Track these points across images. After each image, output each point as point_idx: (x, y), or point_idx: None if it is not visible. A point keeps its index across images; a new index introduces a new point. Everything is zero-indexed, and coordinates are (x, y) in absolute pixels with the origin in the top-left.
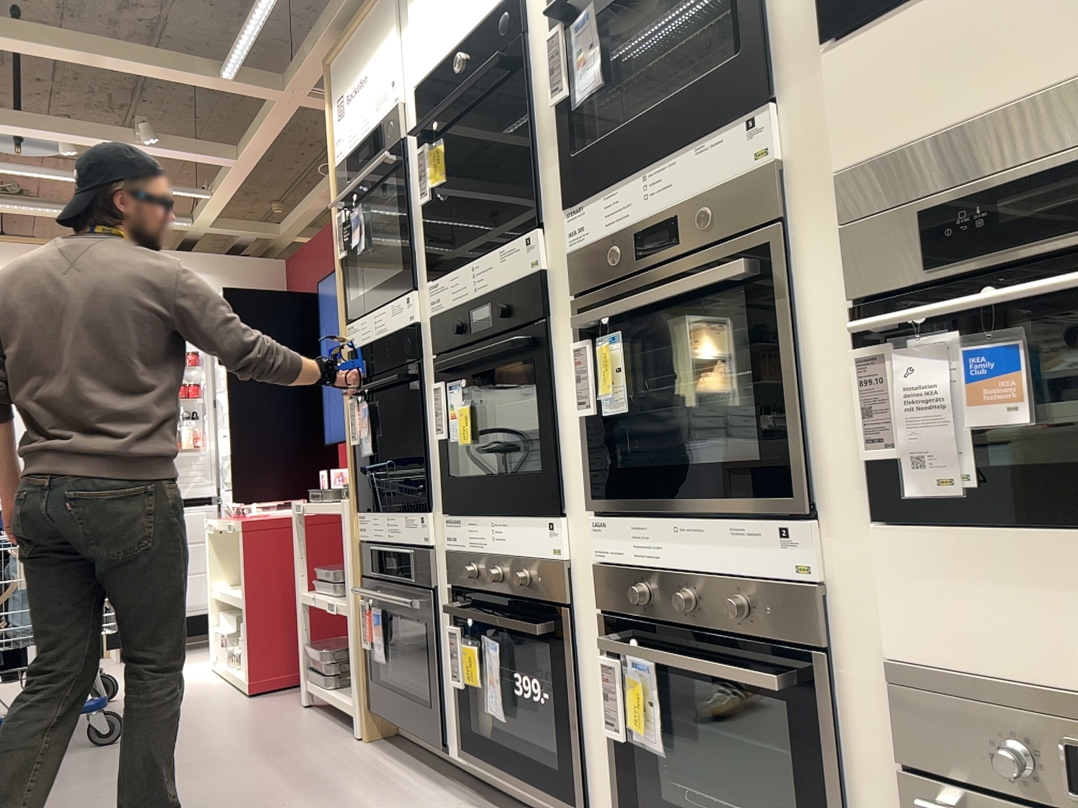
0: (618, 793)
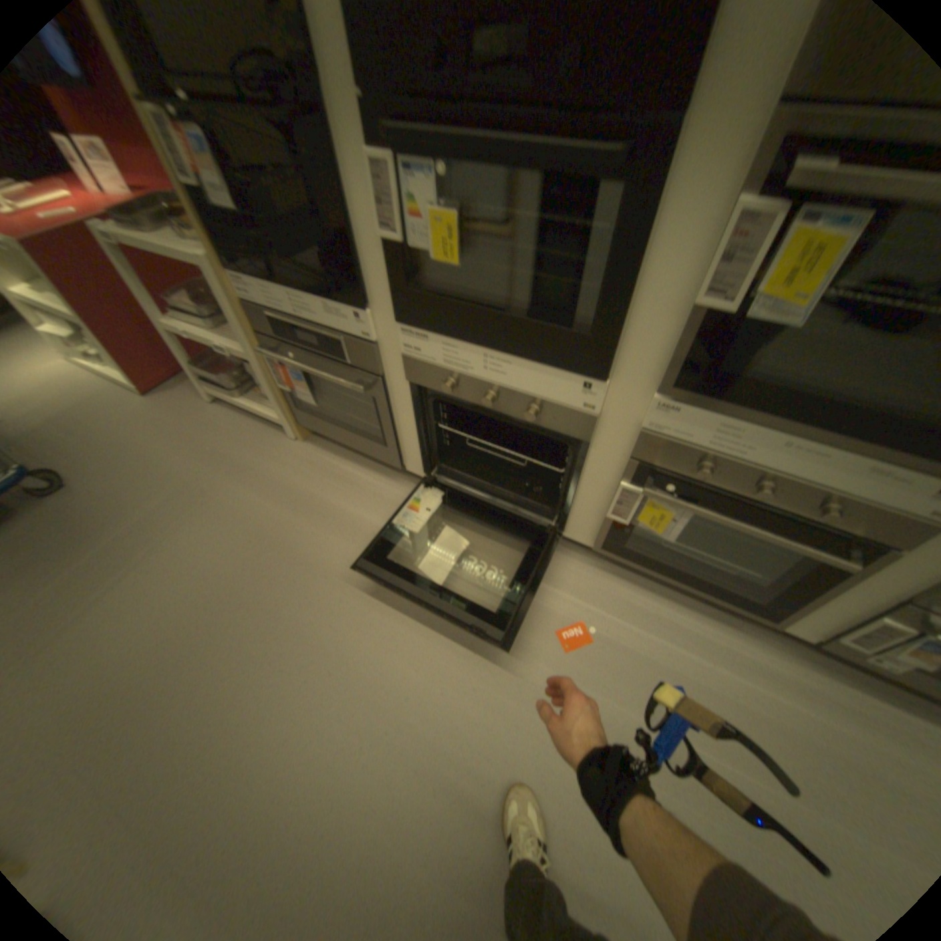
0: (598, 531)
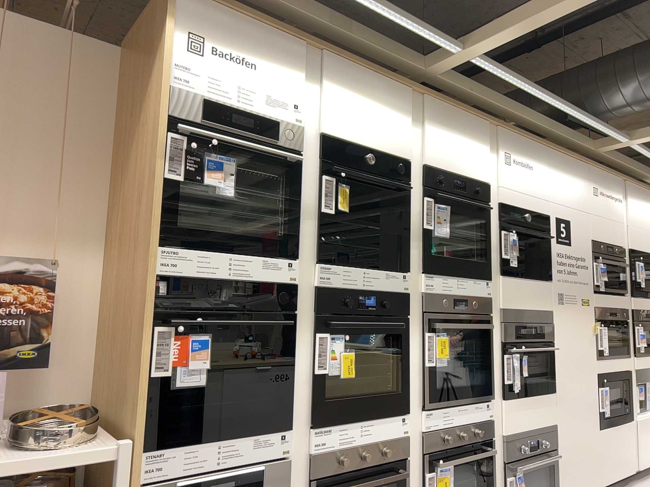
0: None
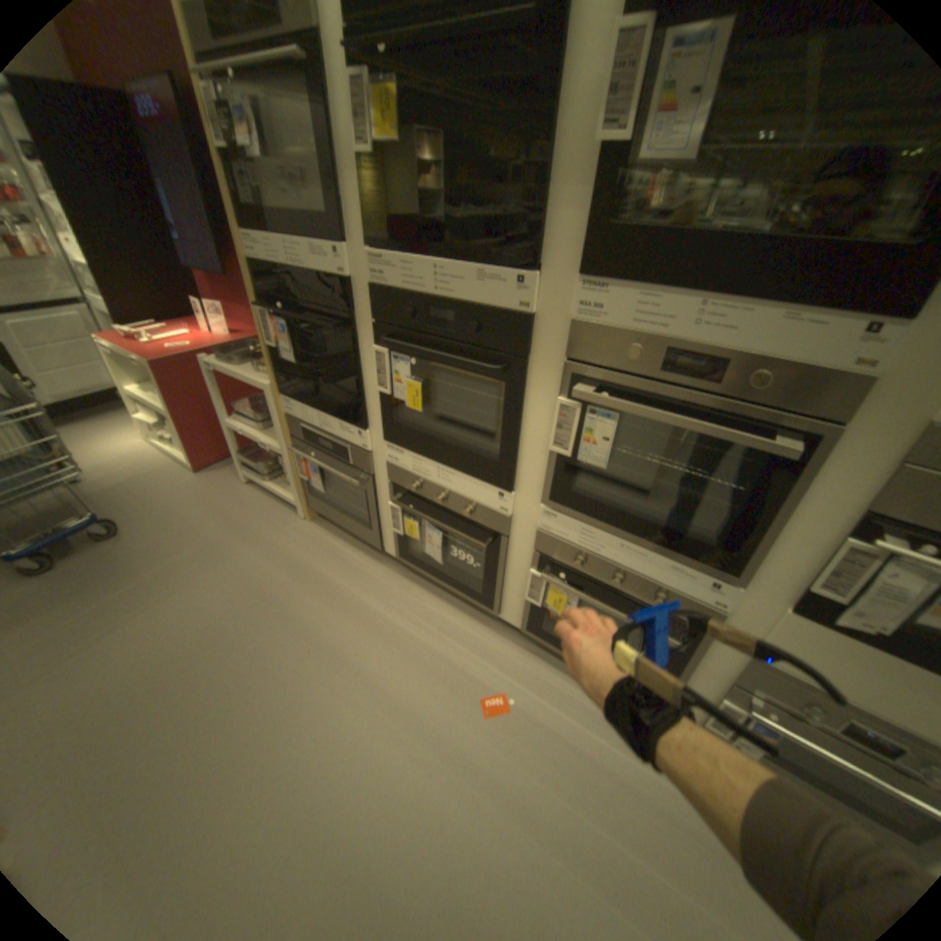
0: (524, 615)
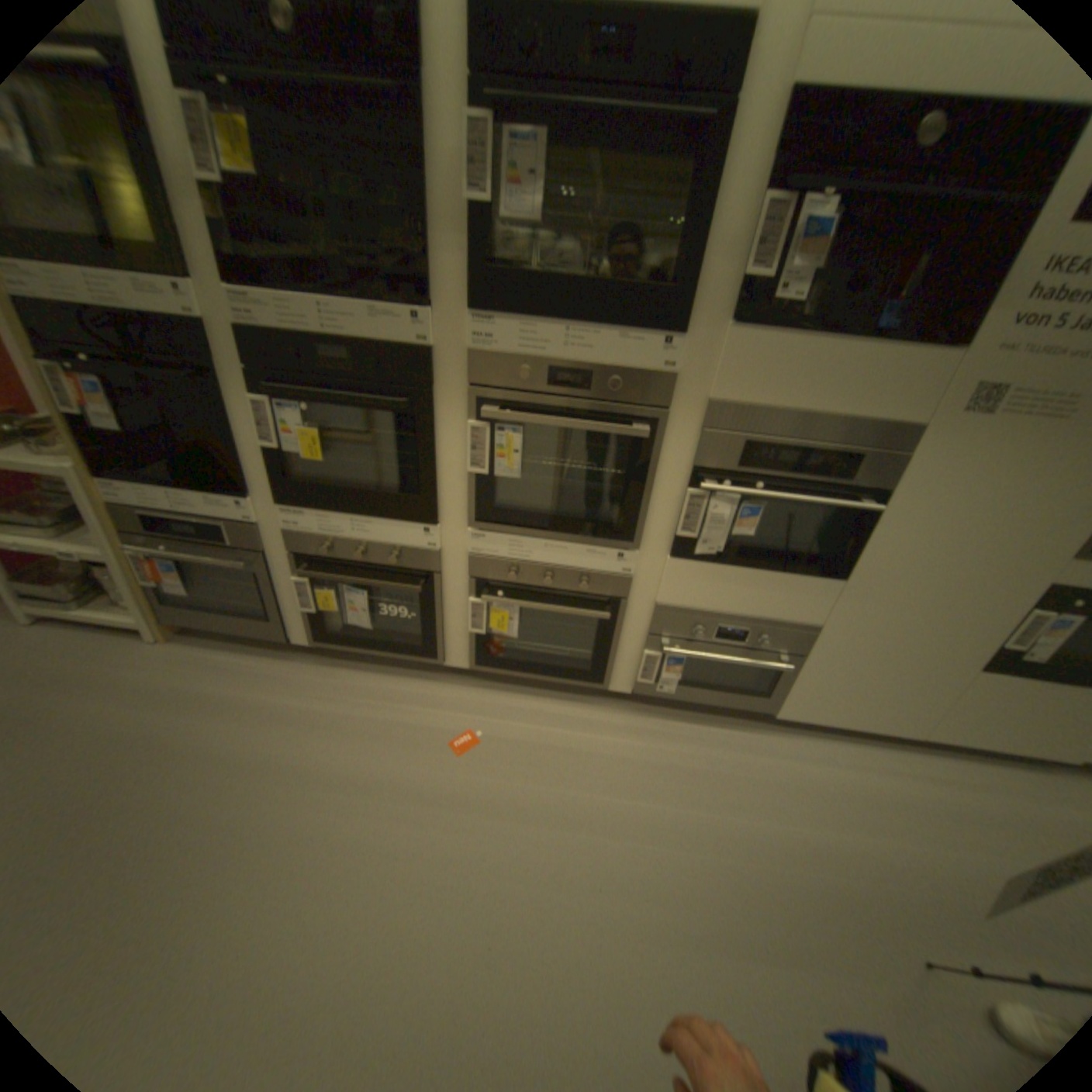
0: (468, 651)
